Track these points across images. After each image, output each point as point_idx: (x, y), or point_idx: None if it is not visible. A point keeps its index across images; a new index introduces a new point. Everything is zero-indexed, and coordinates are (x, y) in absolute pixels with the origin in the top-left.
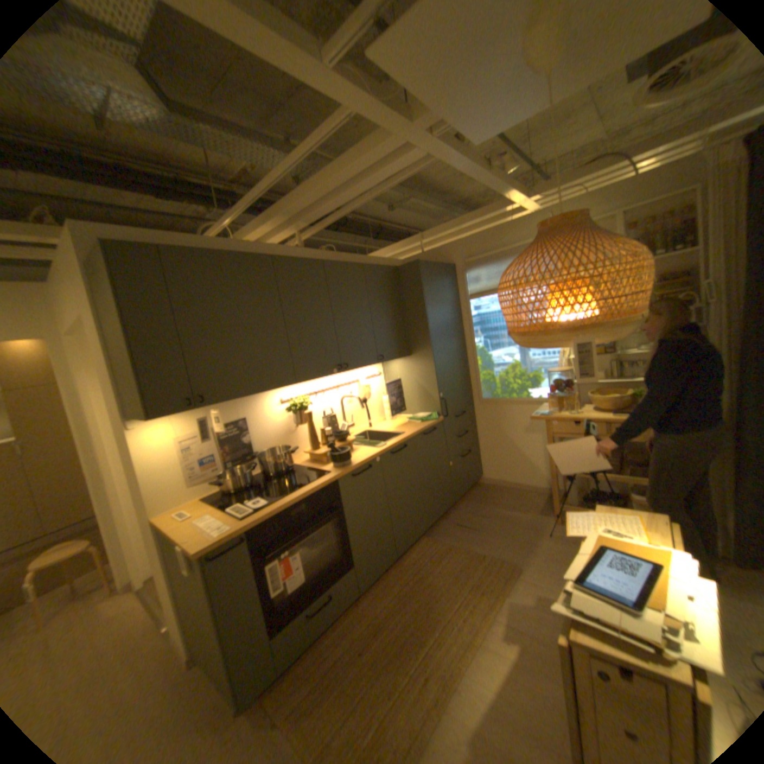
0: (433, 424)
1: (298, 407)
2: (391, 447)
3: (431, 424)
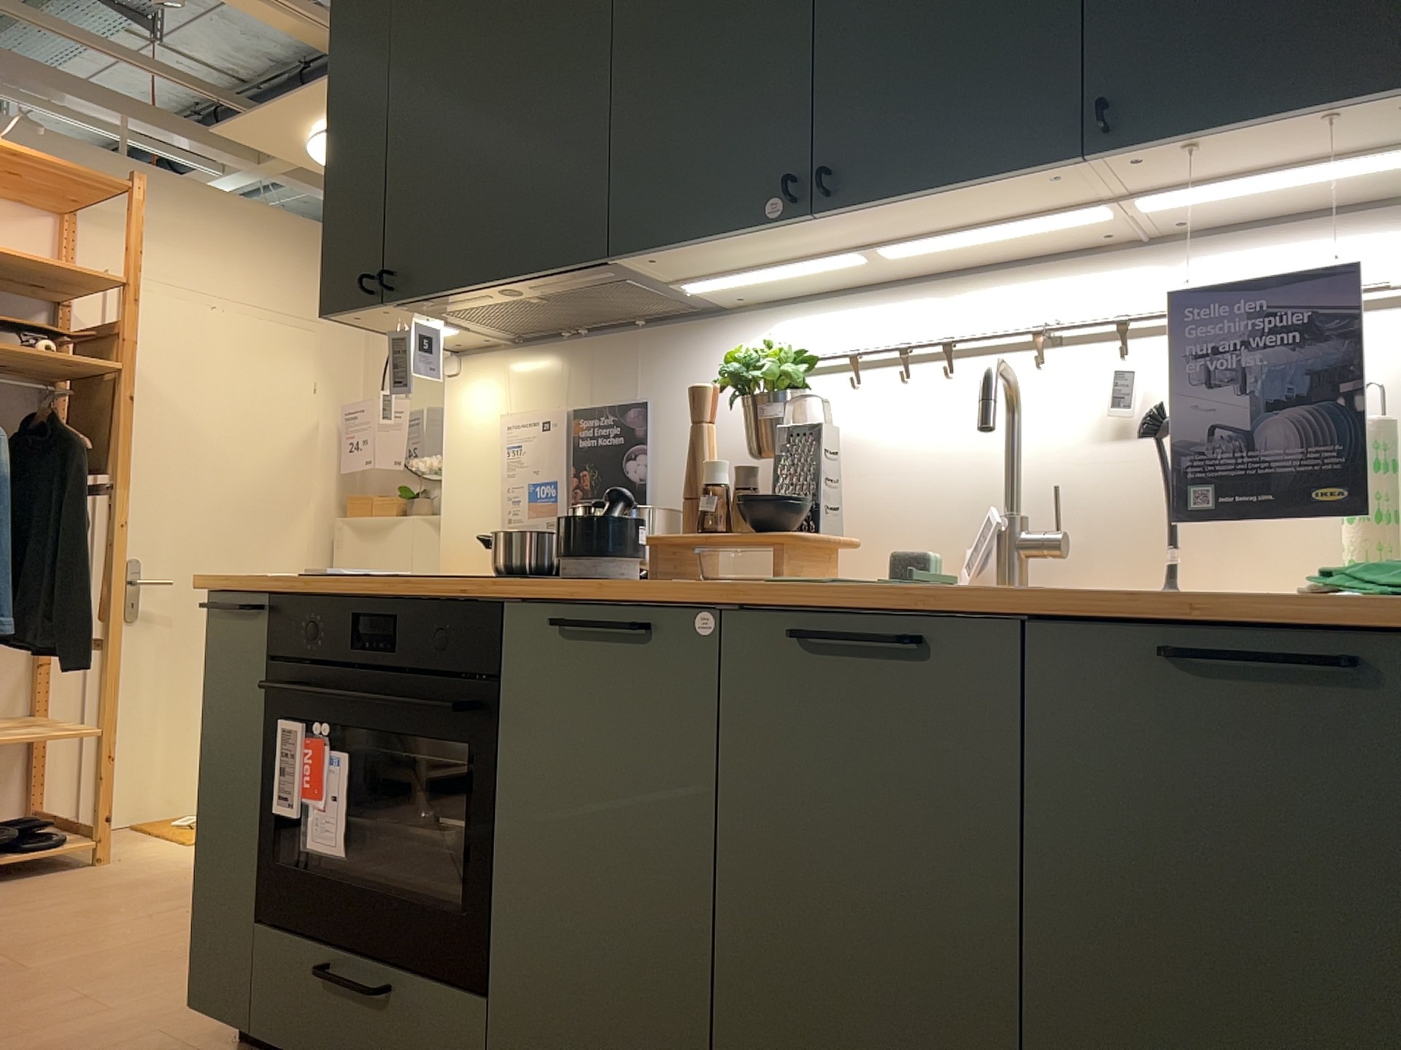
0: (1332, 612)
1: (728, 374)
2: (800, 600)
3: (1347, 614)
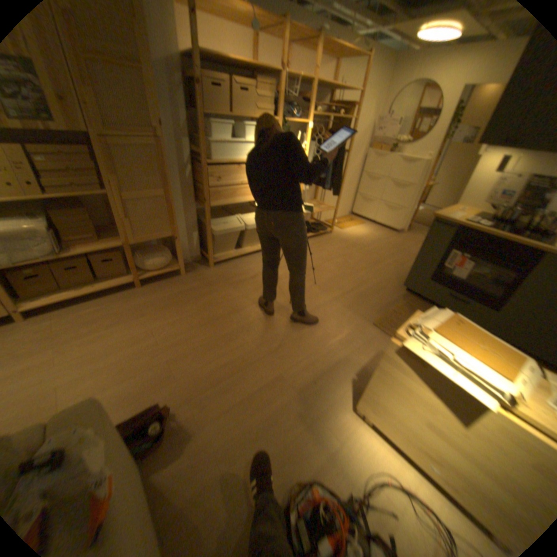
0: None
1: None
2: None
3: None
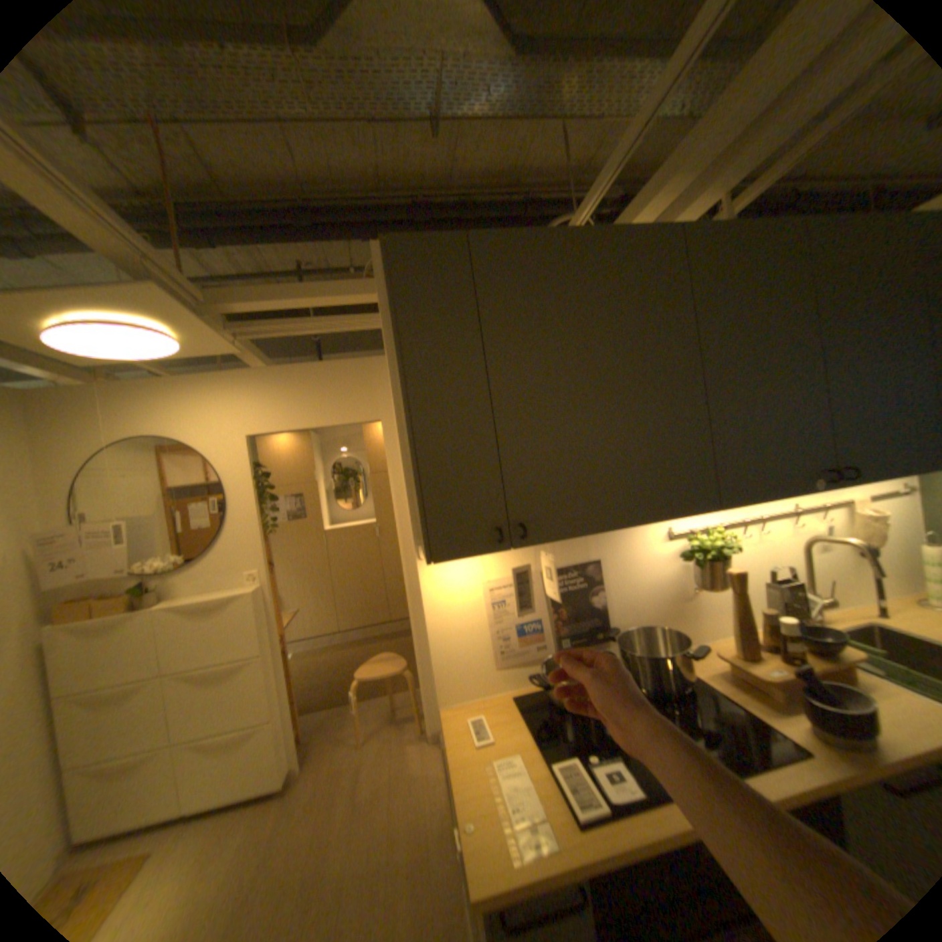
0: None
1: (710, 553)
2: None
3: None
